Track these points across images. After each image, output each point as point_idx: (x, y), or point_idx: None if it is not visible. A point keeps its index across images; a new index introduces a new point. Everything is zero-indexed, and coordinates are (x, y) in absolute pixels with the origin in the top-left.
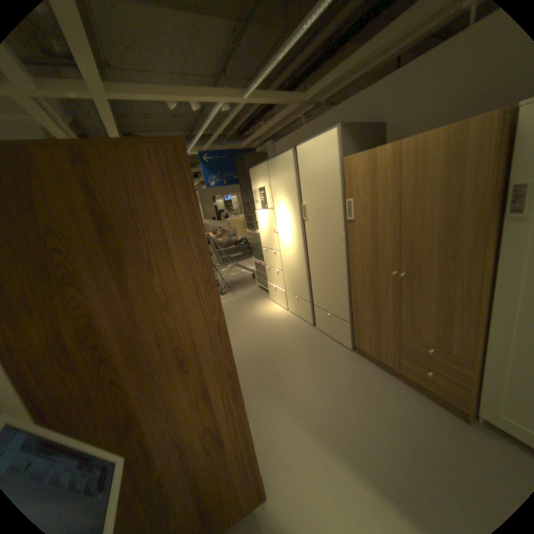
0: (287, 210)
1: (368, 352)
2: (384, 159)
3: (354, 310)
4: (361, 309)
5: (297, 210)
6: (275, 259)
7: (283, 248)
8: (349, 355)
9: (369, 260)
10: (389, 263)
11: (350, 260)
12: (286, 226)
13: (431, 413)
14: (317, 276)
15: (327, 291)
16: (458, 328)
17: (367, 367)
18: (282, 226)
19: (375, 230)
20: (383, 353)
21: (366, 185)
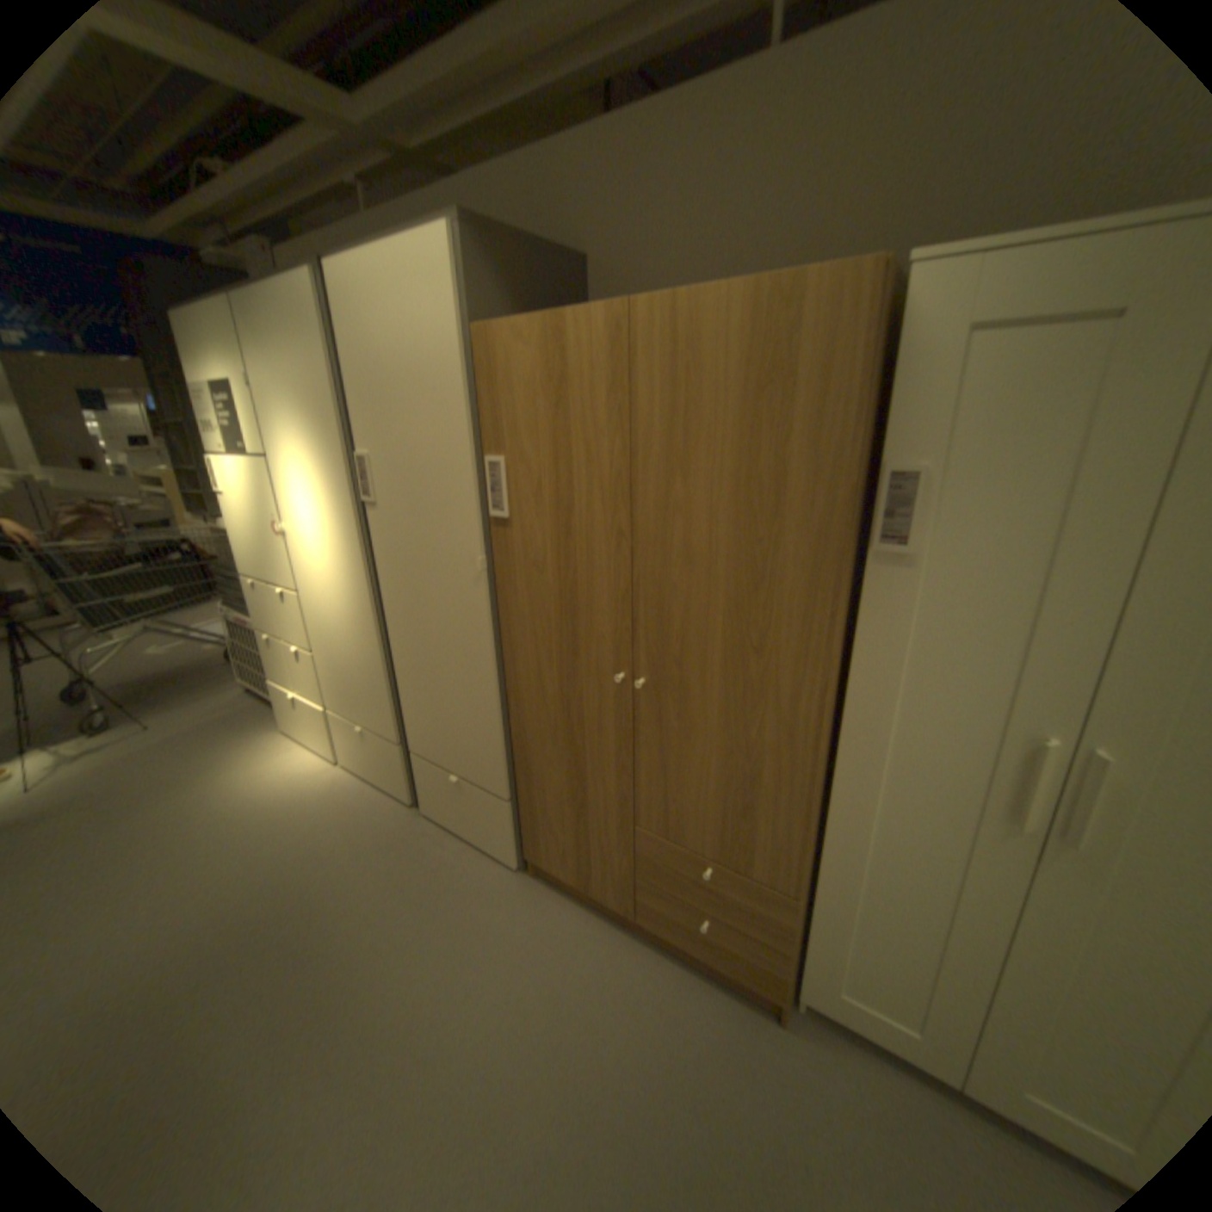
0: (309, 466)
1: (560, 874)
2: (587, 345)
3: (521, 766)
4: (539, 766)
5: (343, 467)
6: (287, 613)
7: (306, 581)
8: (511, 887)
9: (556, 635)
10: (606, 649)
11: (504, 632)
12: (311, 516)
13: (708, 1023)
14: (415, 670)
15: (445, 714)
16: (766, 817)
17: (559, 914)
18: (297, 514)
19: (568, 554)
20: (597, 875)
21: (541, 417)
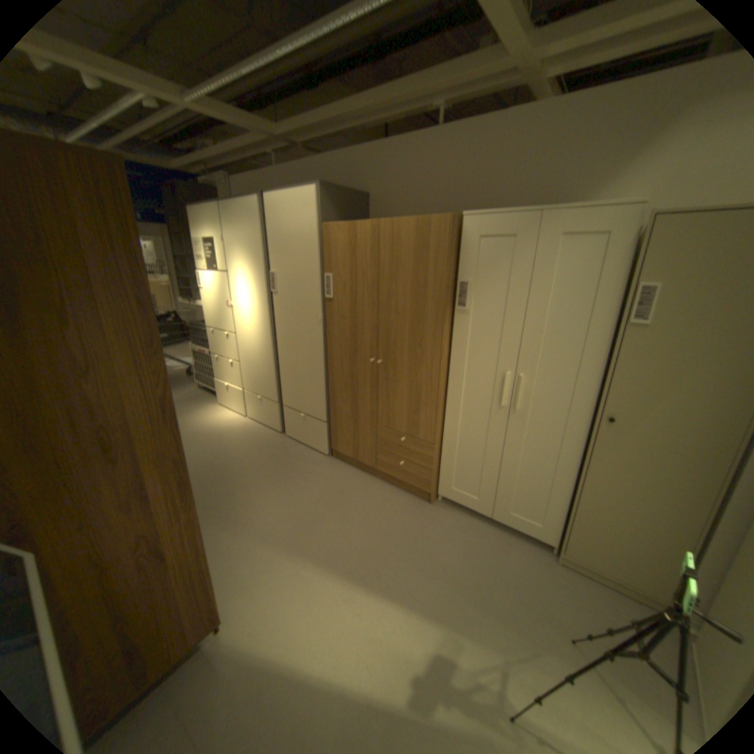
0: (248, 277)
1: (346, 453)
2: (364, 235)
3: (332, 406)
4: (340, 404)
5: (264, 278)
6: (229, 345)
7: (241, 329)
8: (325, 461)
9: (349, 346)
10: (368, 350)
11: (328, 347)
12: (247, 300)
13: (401, 502)
14: (289, 367)
15: (301, 386)
16: (423, 412)
17: (345, 470)
18: (240, 299)
19: (355, 313)
20: (361, 451)
21: (347, 260)
